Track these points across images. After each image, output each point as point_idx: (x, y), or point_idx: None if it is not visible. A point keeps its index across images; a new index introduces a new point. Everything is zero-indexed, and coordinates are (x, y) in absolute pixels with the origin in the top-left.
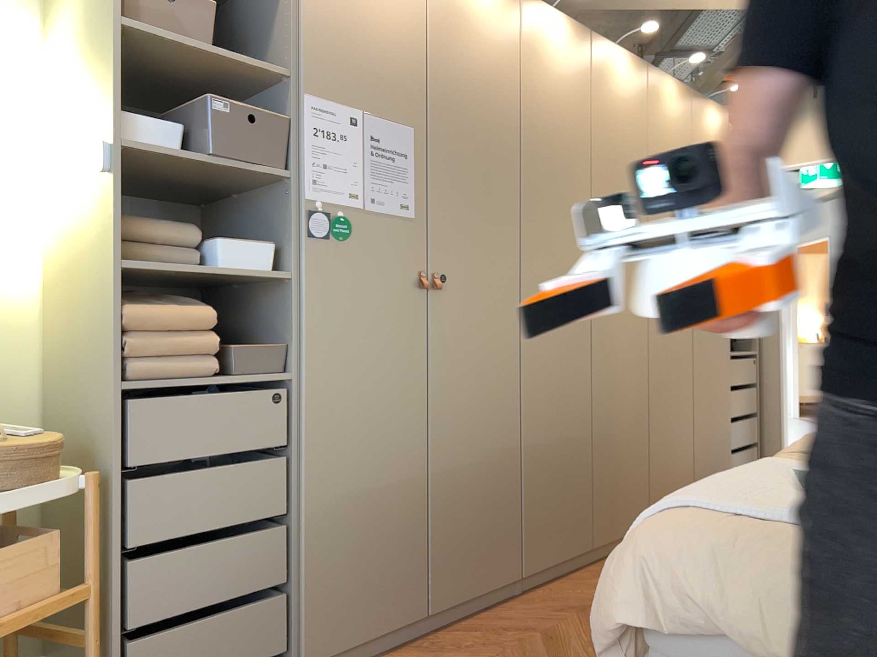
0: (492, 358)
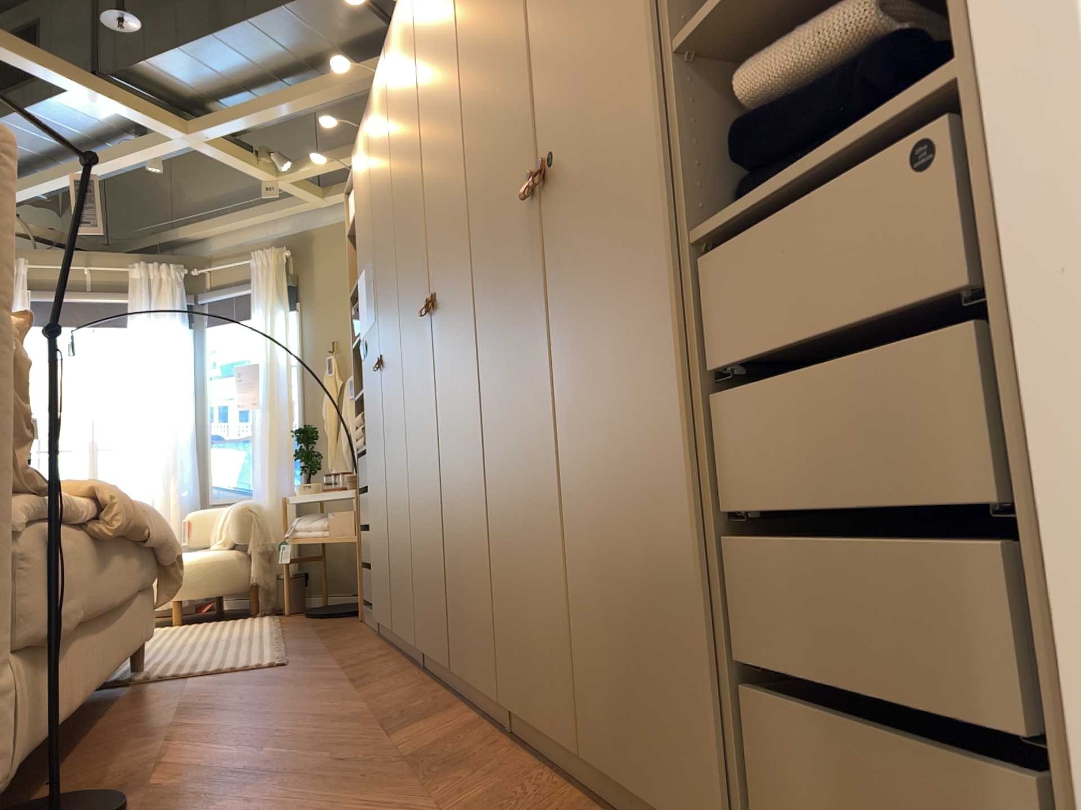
0: (400, 414)
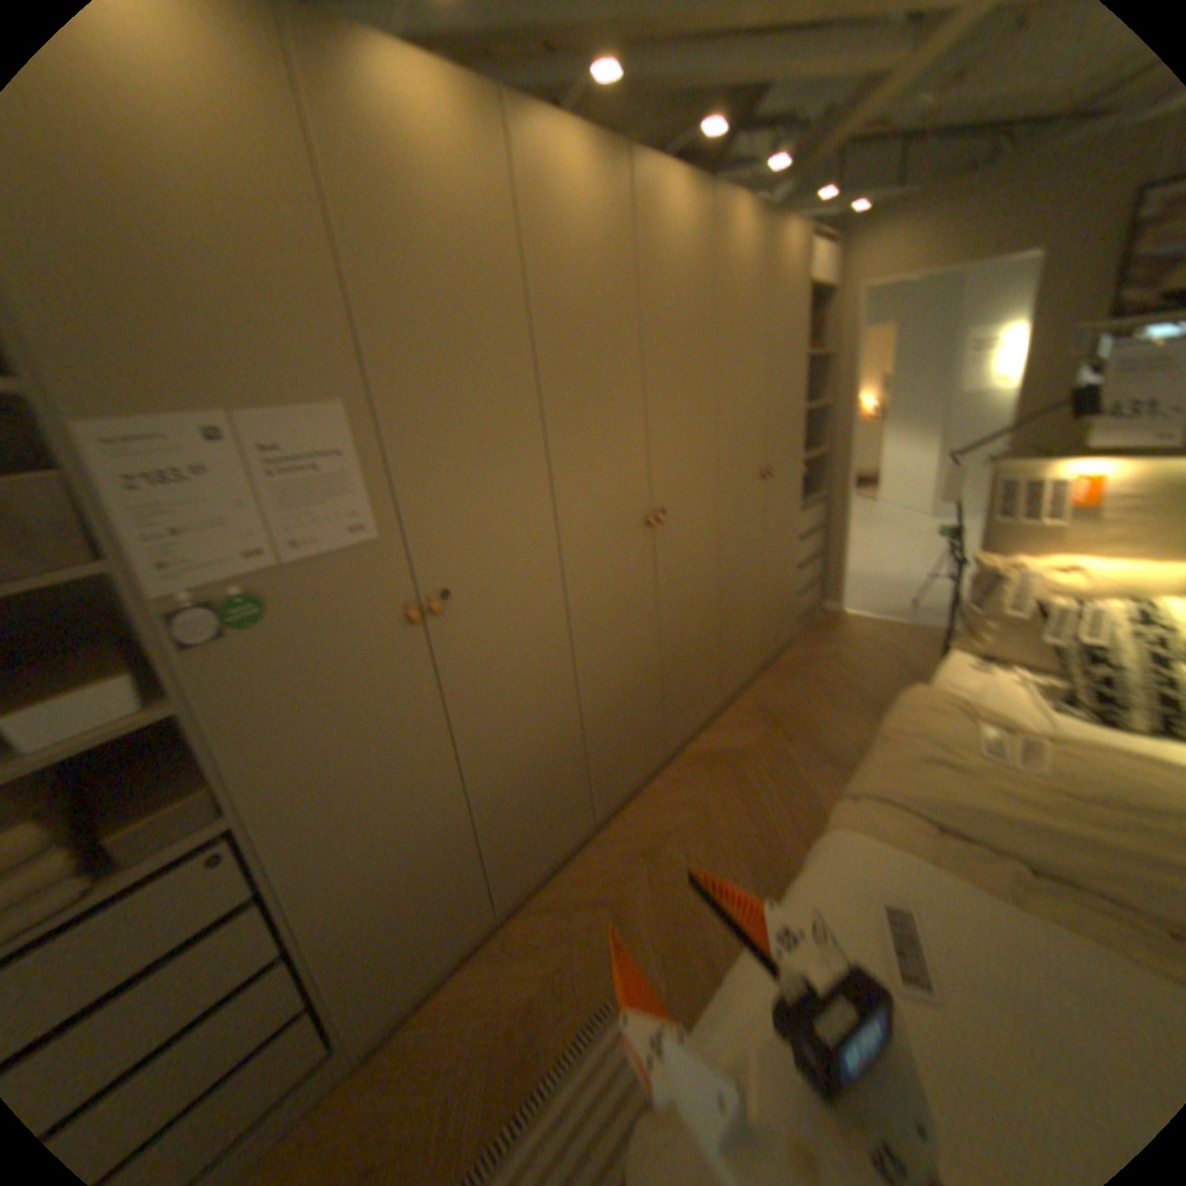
0: (531, 653)
